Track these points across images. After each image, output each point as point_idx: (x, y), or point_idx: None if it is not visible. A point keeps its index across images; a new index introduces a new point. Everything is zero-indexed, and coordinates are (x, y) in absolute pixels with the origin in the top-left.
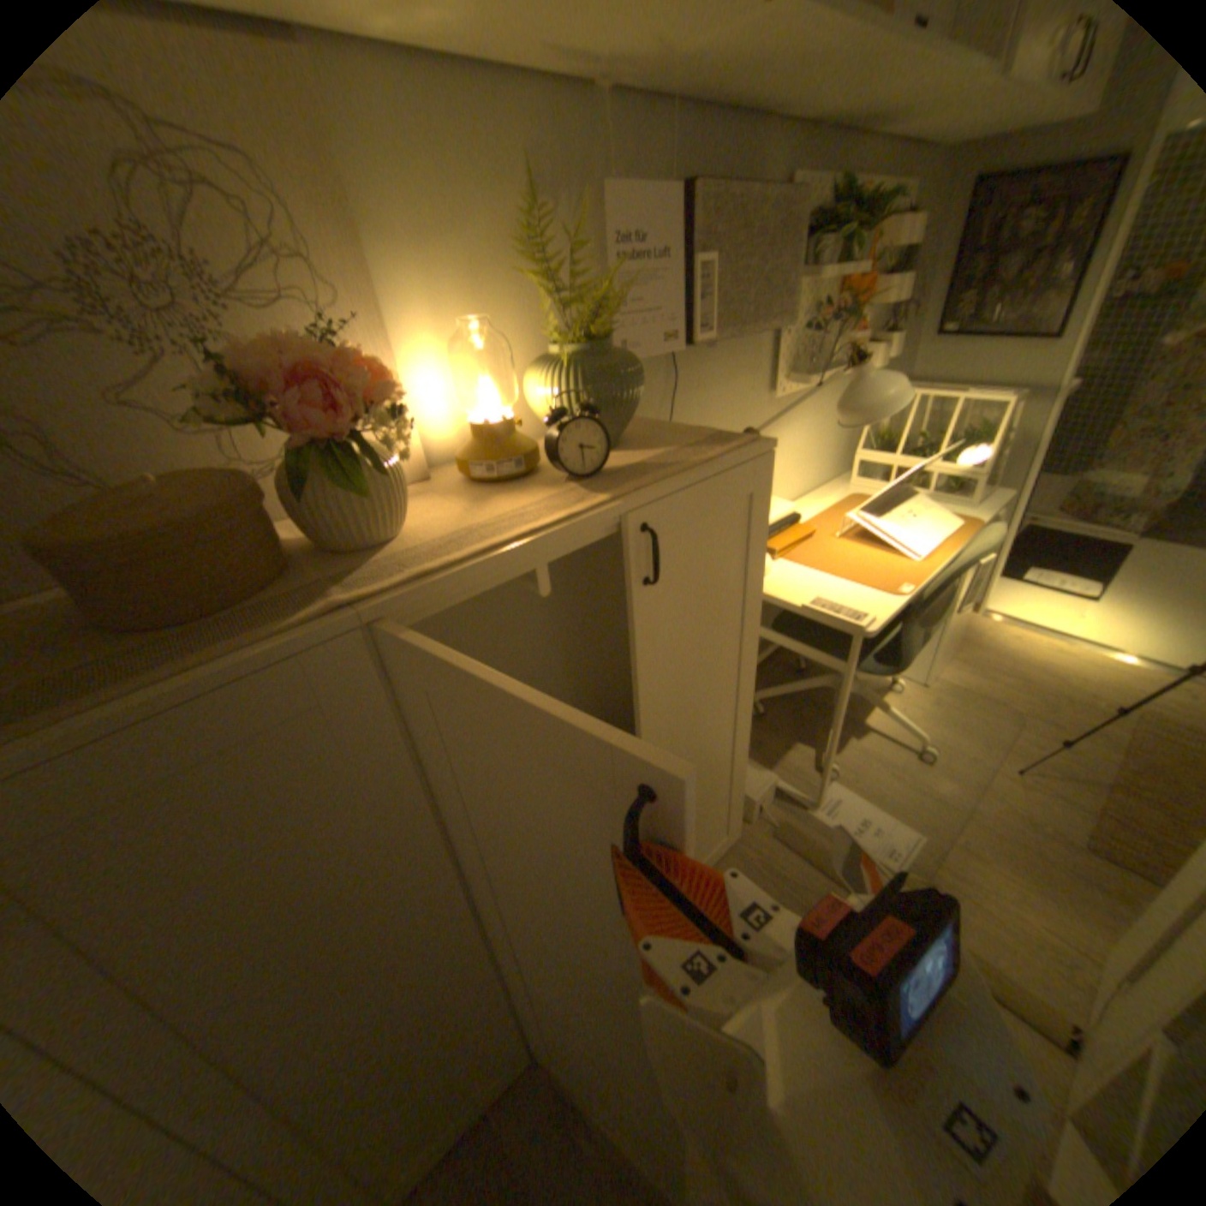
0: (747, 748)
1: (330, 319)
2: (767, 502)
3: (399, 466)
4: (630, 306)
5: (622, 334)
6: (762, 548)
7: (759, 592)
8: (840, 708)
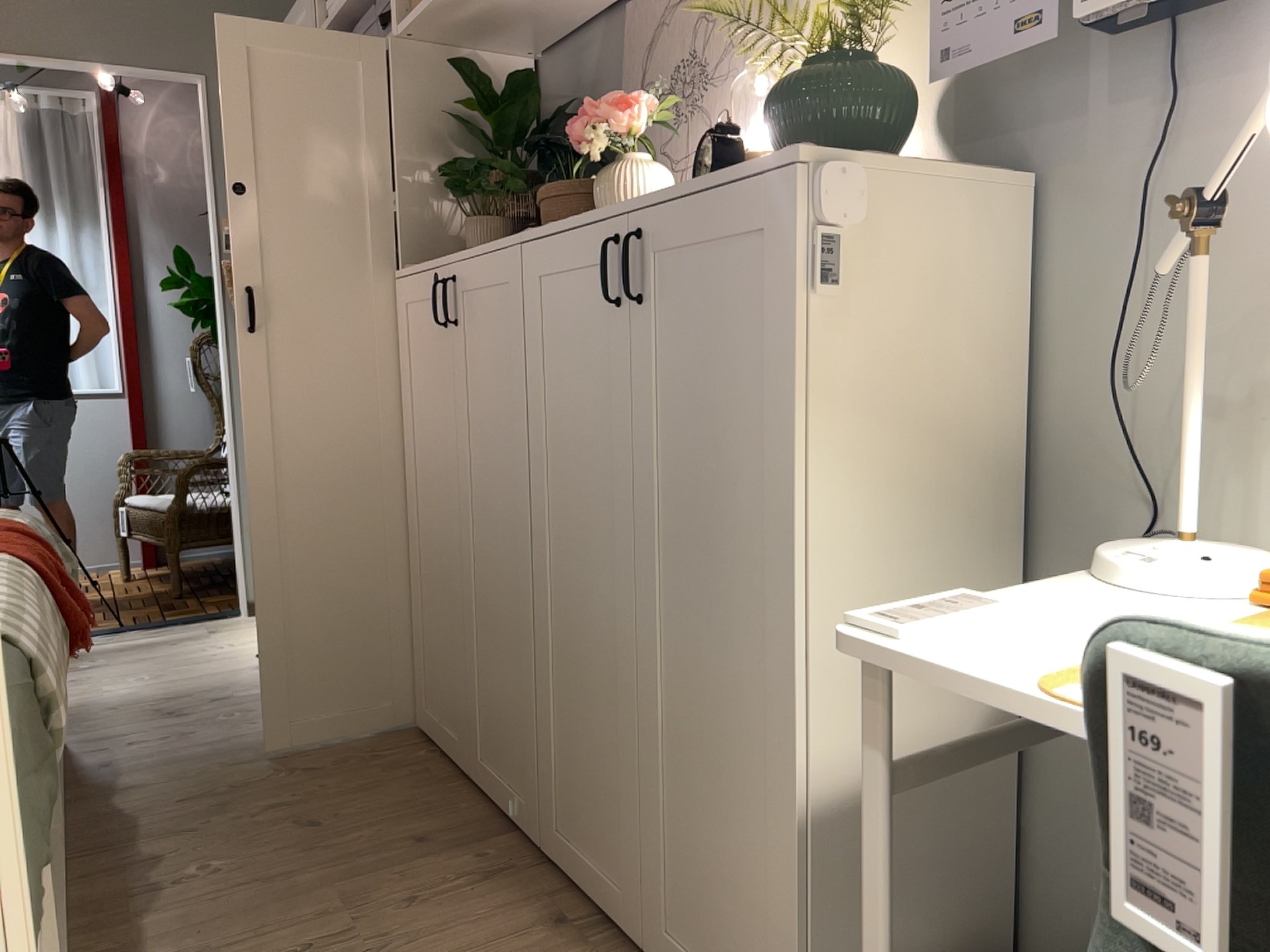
0: (799, 834)
1: (732, 89)
2: (795, 258)
3: (632, 178)
4: (966, 0)
5: (951, 43)
6: (795, 346)
7: (794, 436)
8: (879, 932)
